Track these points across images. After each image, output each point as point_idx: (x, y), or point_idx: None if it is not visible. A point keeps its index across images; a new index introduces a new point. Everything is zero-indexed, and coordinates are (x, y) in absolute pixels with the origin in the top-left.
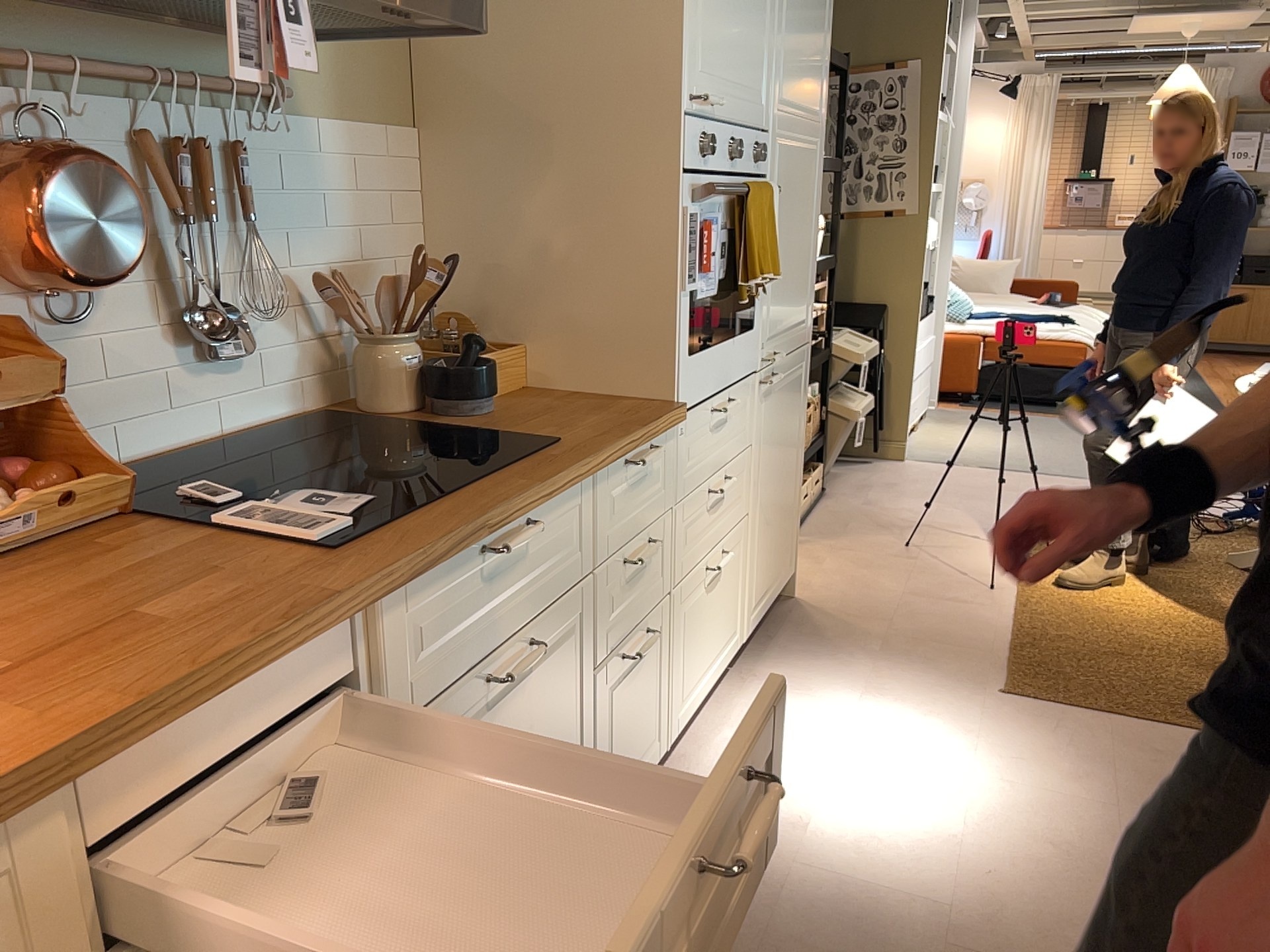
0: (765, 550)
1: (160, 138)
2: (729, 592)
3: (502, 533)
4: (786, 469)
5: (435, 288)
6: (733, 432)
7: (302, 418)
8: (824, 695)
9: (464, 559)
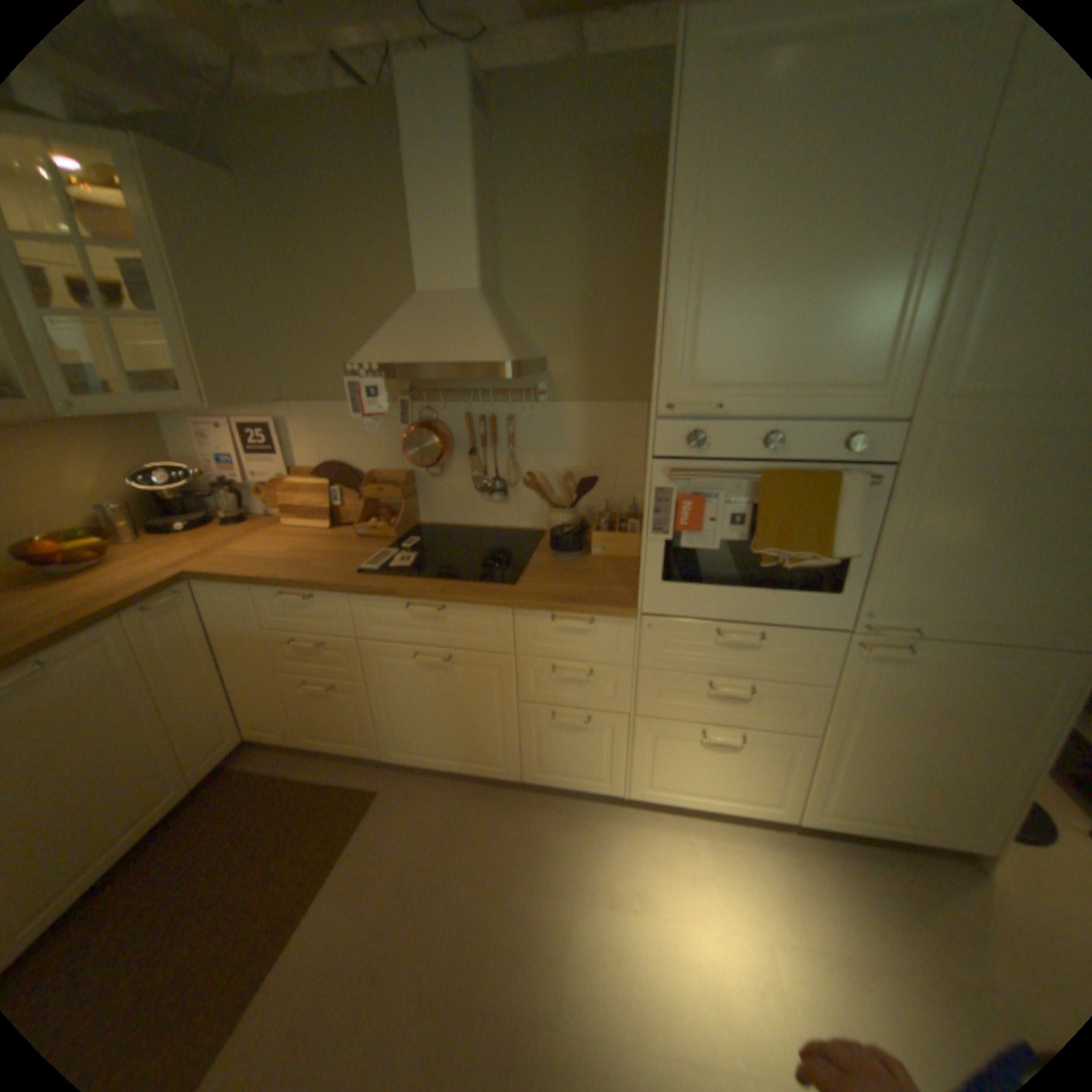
0: (871, 787)
1: (475, 414)
2: (759, 771)
3: (426, 603)
4: (963, 749)
5: (576, 491)
6: (773, 661)
7: (538, 531)
8: (809, 918)
9: (398, 601)
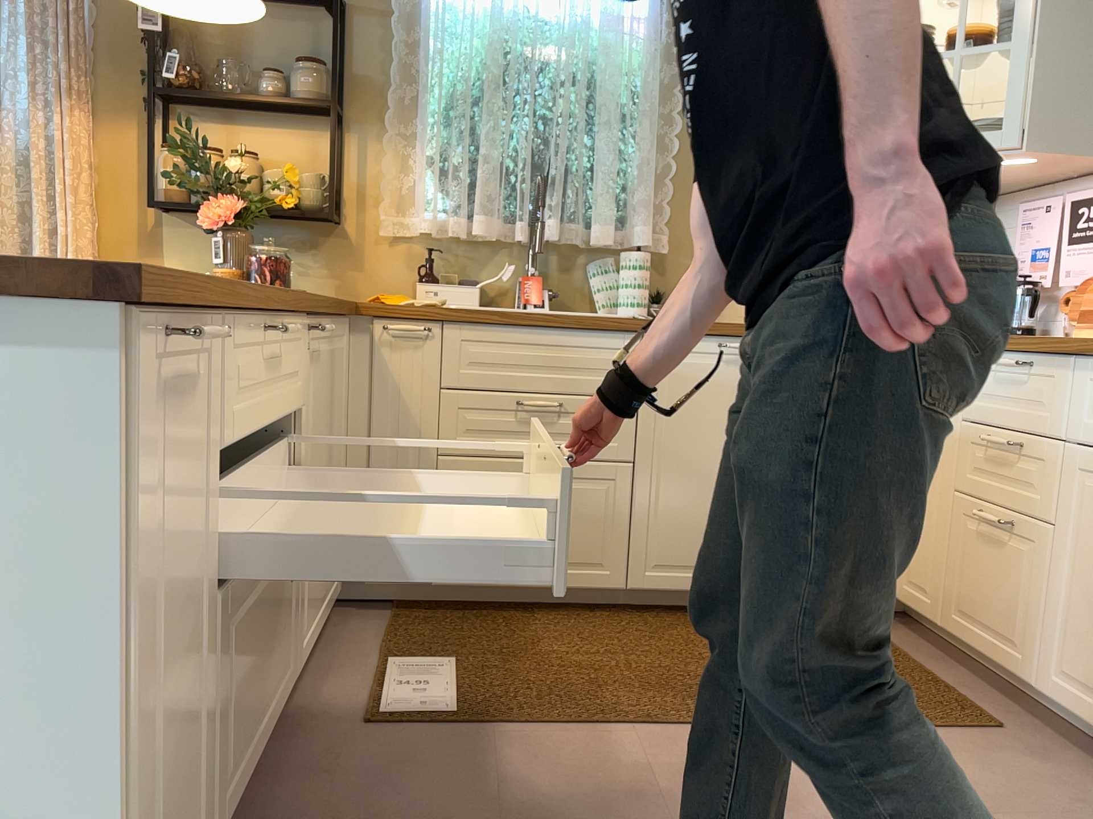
0: None
1: None
2: None
3: None
4: None
5: None
6: None
7: None
8: None
9: None
